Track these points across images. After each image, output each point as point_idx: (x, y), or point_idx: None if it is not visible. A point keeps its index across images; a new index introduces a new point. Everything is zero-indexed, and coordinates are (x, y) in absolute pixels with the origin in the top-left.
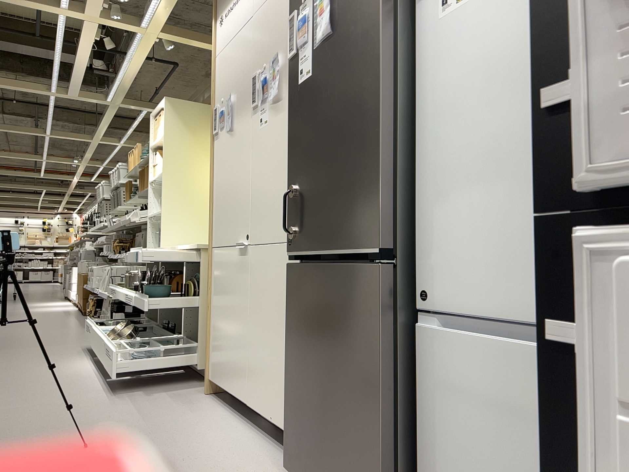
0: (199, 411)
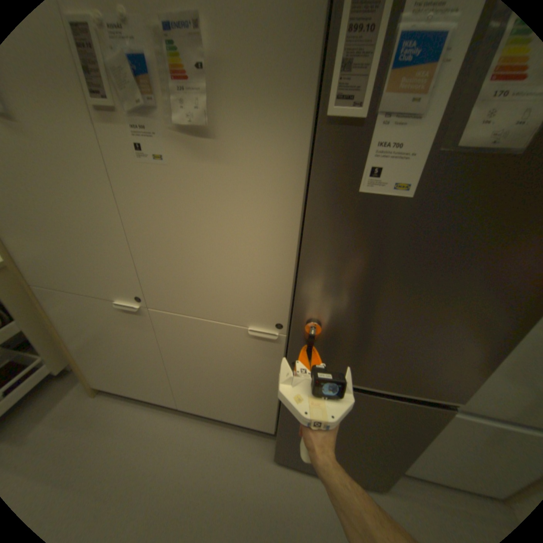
0: (116, 428)
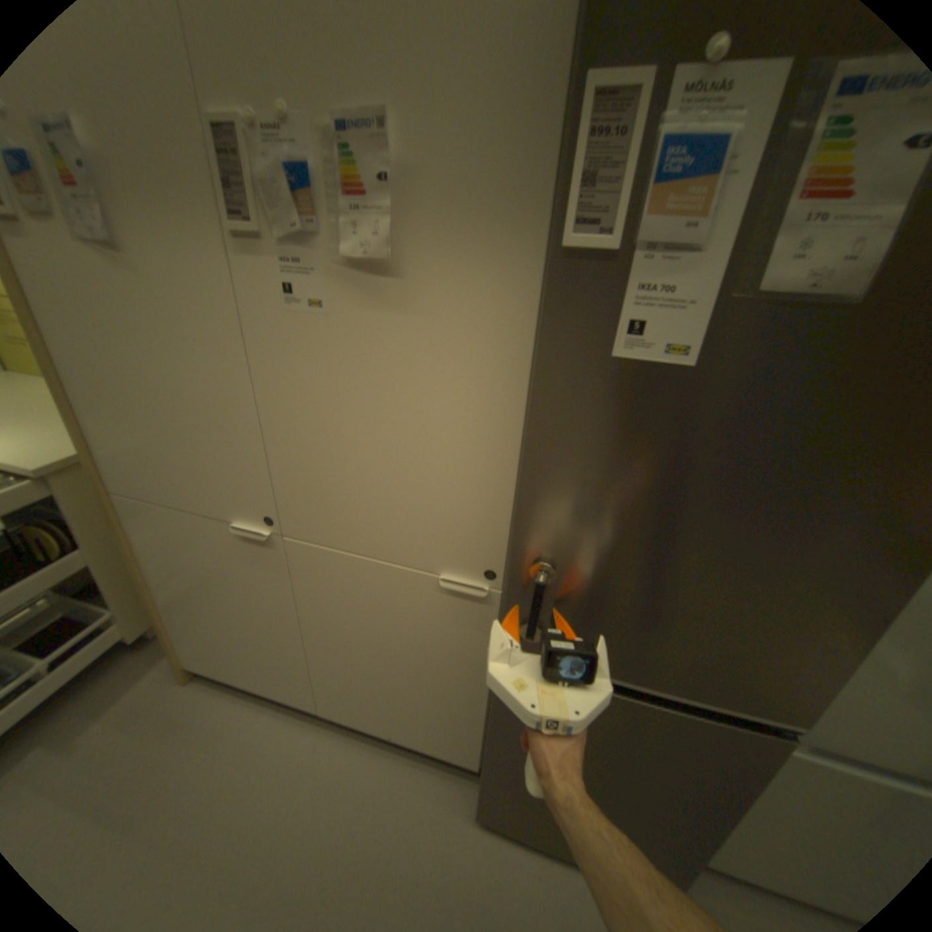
0: (217, 739)
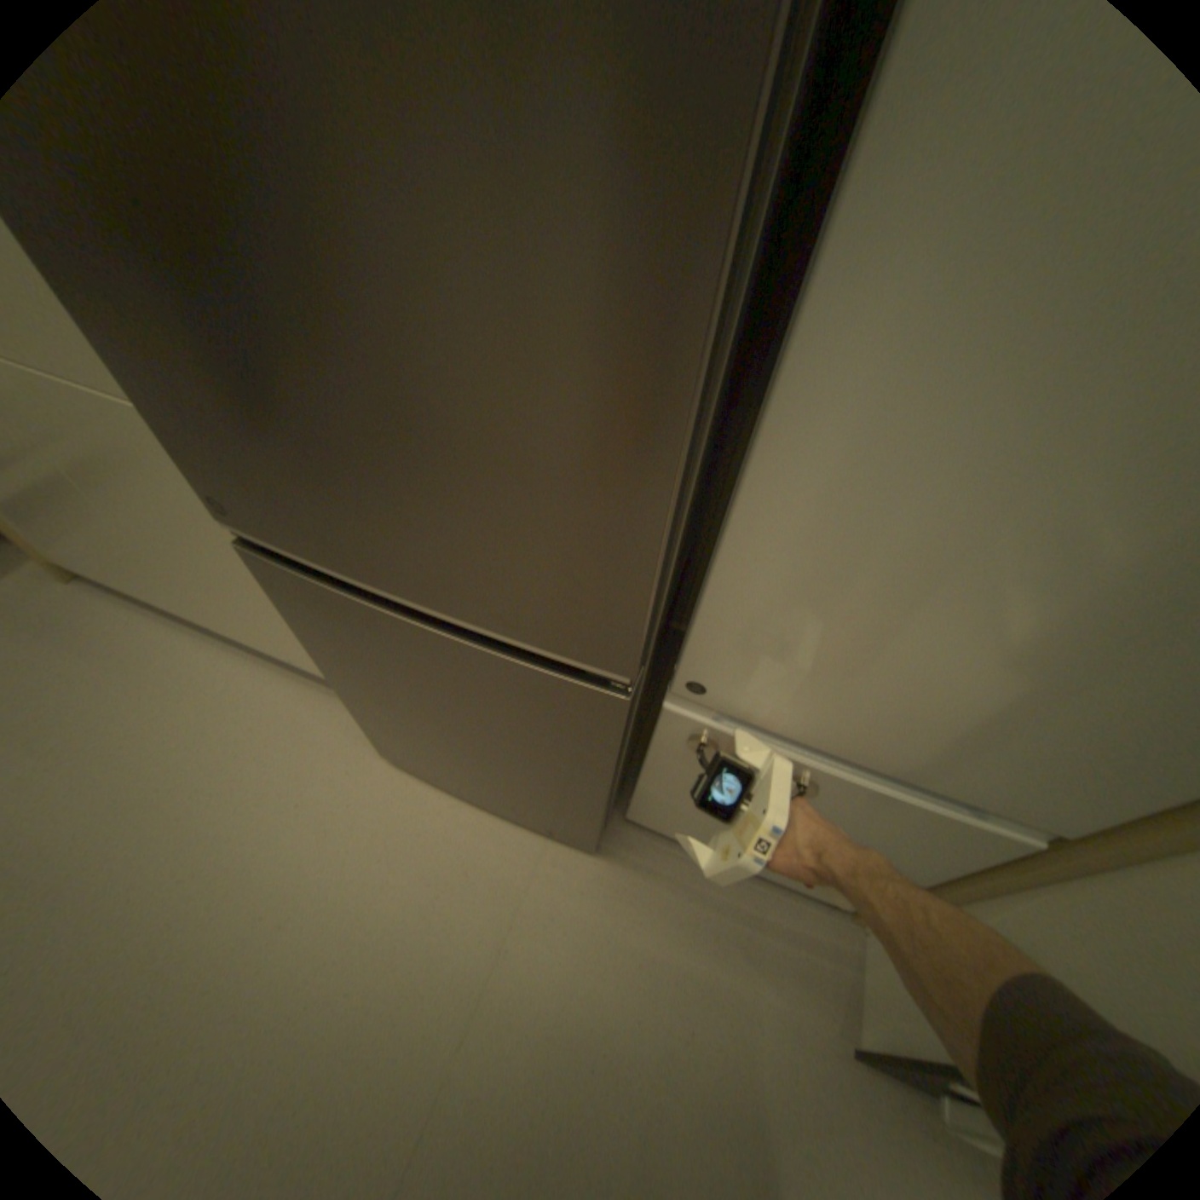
0: (98, 645)
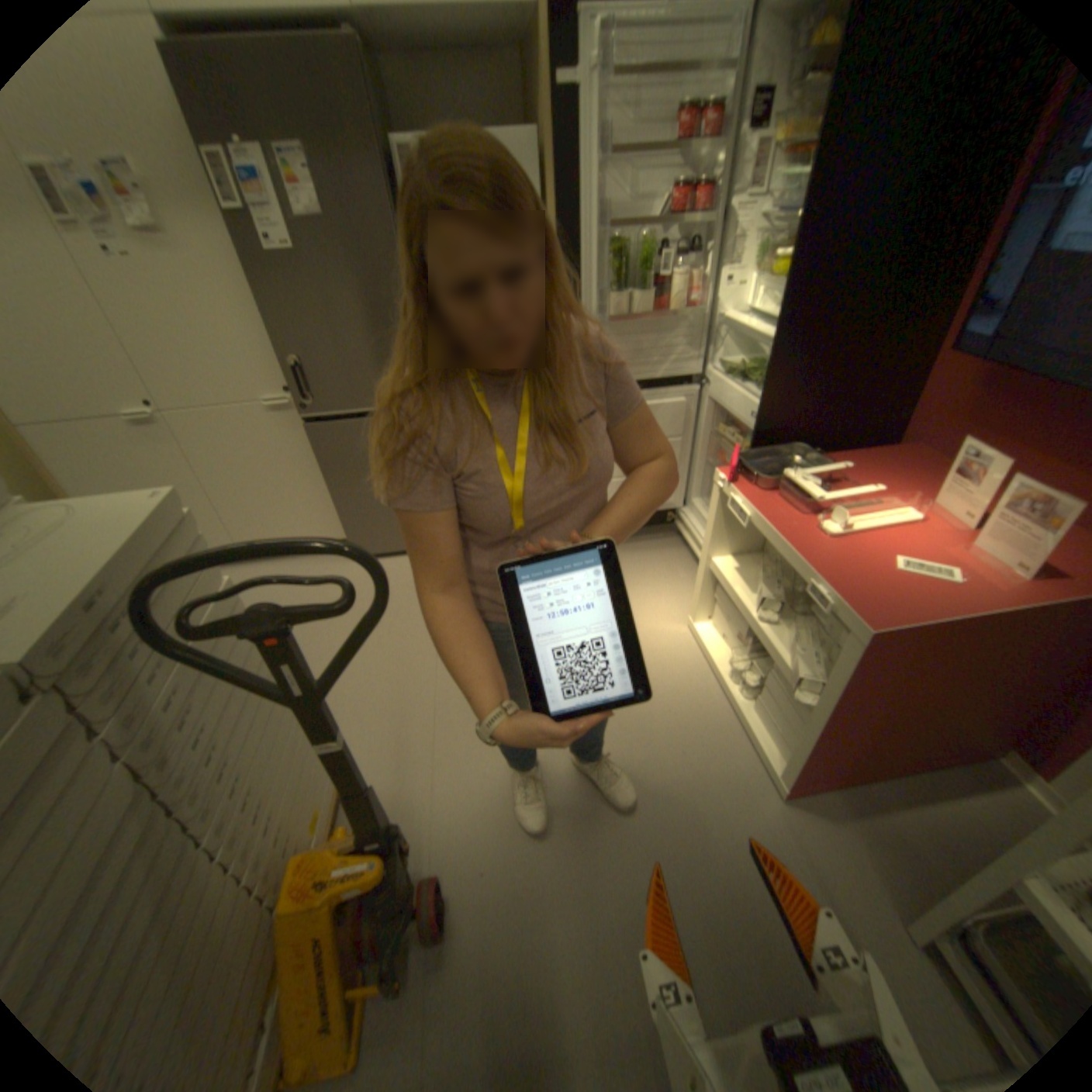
0: None
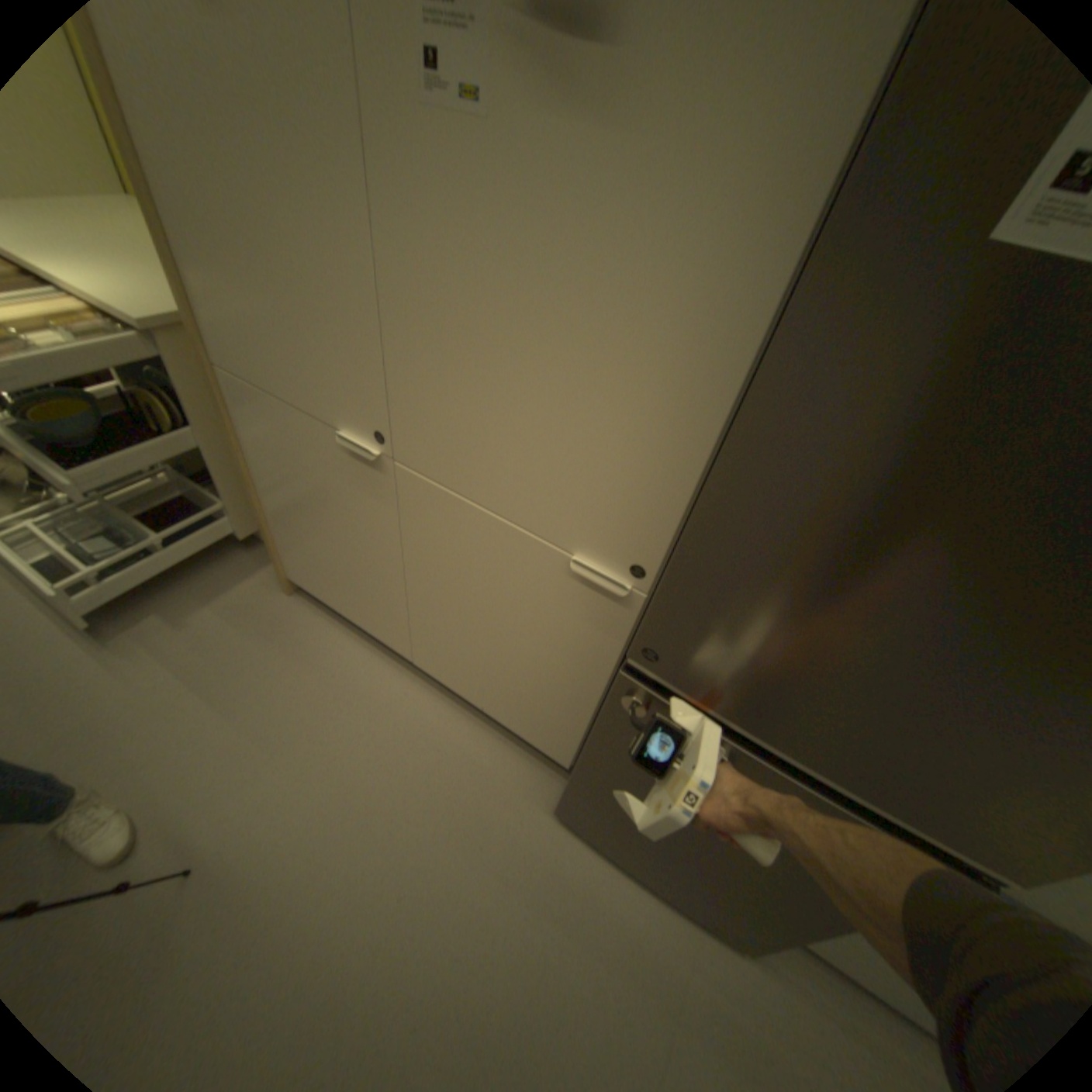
0: (314, 657)
